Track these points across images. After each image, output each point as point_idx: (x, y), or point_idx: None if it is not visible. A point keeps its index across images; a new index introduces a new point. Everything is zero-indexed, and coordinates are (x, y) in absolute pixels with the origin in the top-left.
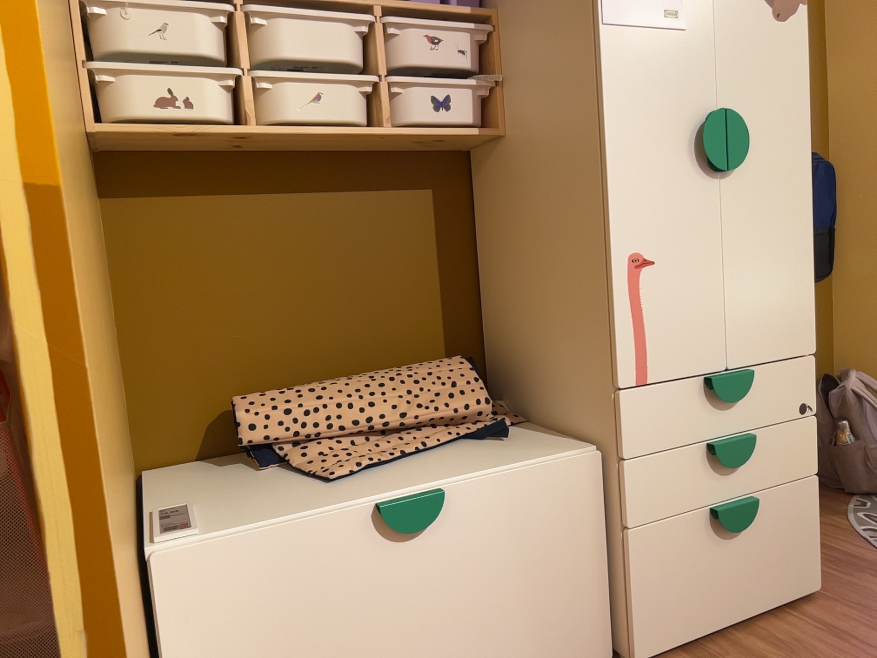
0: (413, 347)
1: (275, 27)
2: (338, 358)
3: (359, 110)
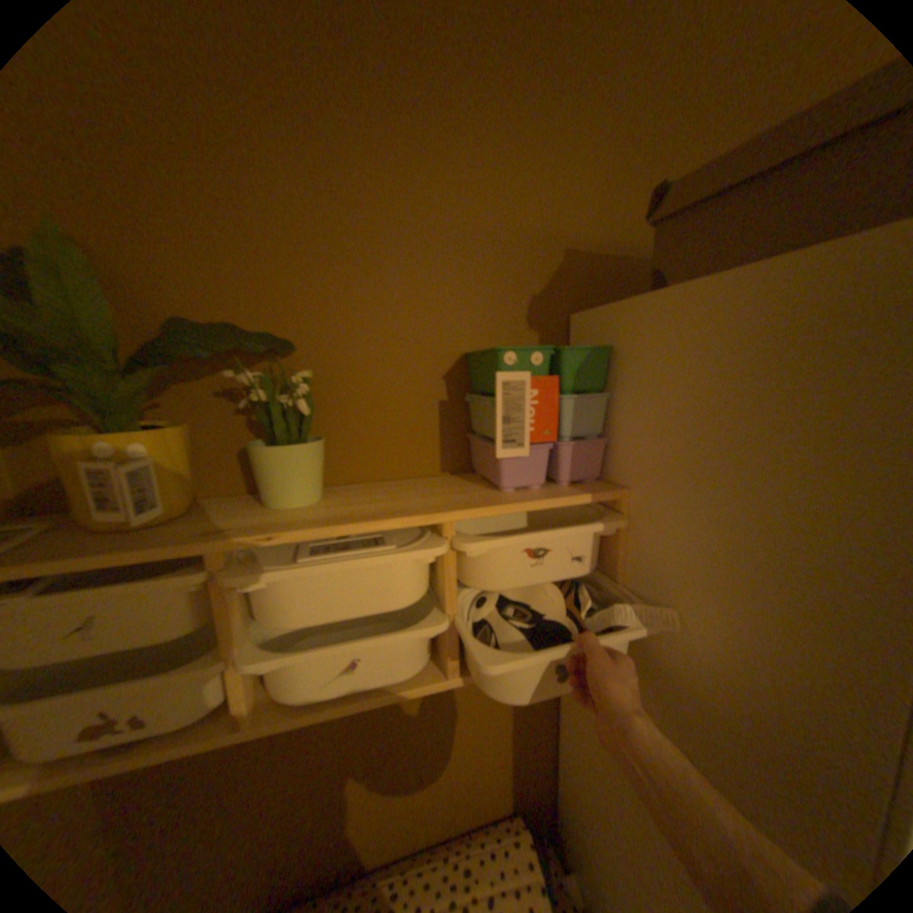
0: (475, 803)
1: (281, 580)
2: (386, 832)
3: (412, 661)
